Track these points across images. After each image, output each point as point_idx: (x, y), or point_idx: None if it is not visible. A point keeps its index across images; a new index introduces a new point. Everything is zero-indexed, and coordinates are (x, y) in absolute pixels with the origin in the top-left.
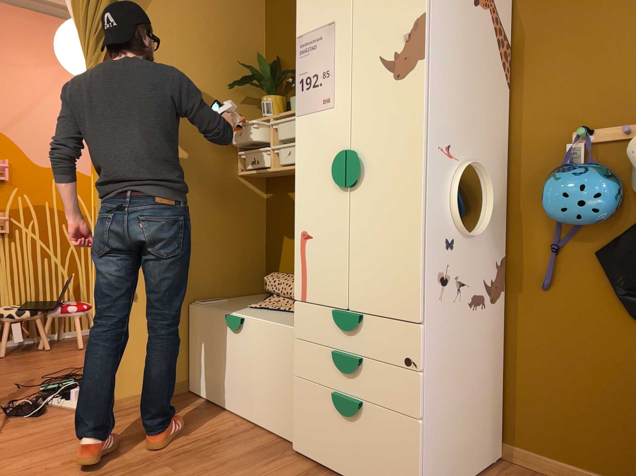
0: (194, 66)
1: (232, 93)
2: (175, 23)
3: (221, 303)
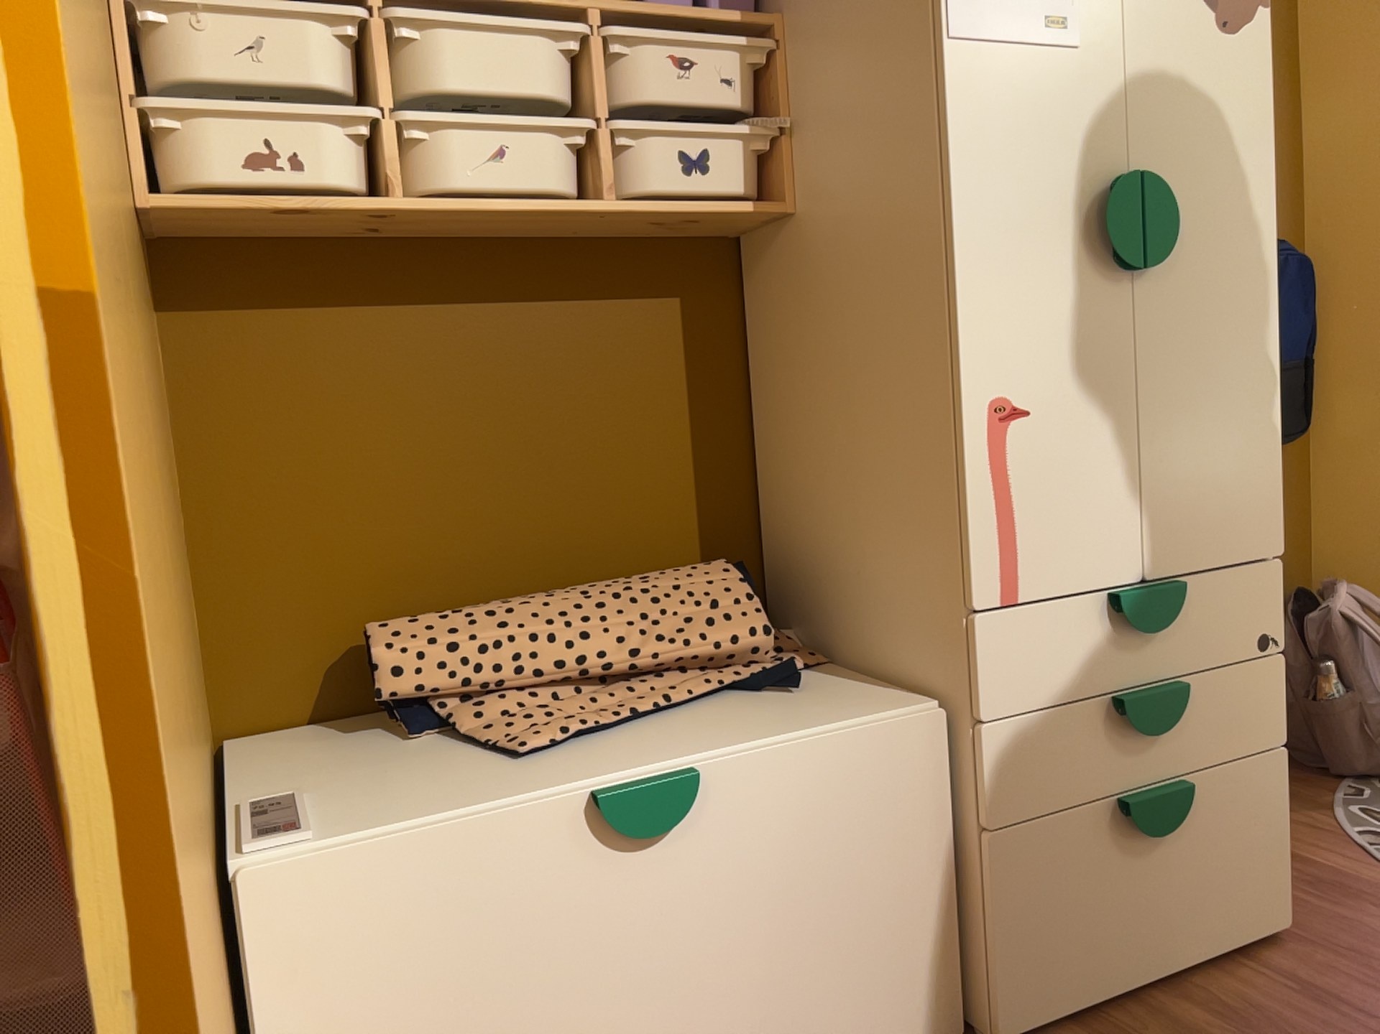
0: None
1: None
2: None
3: (351, 805)
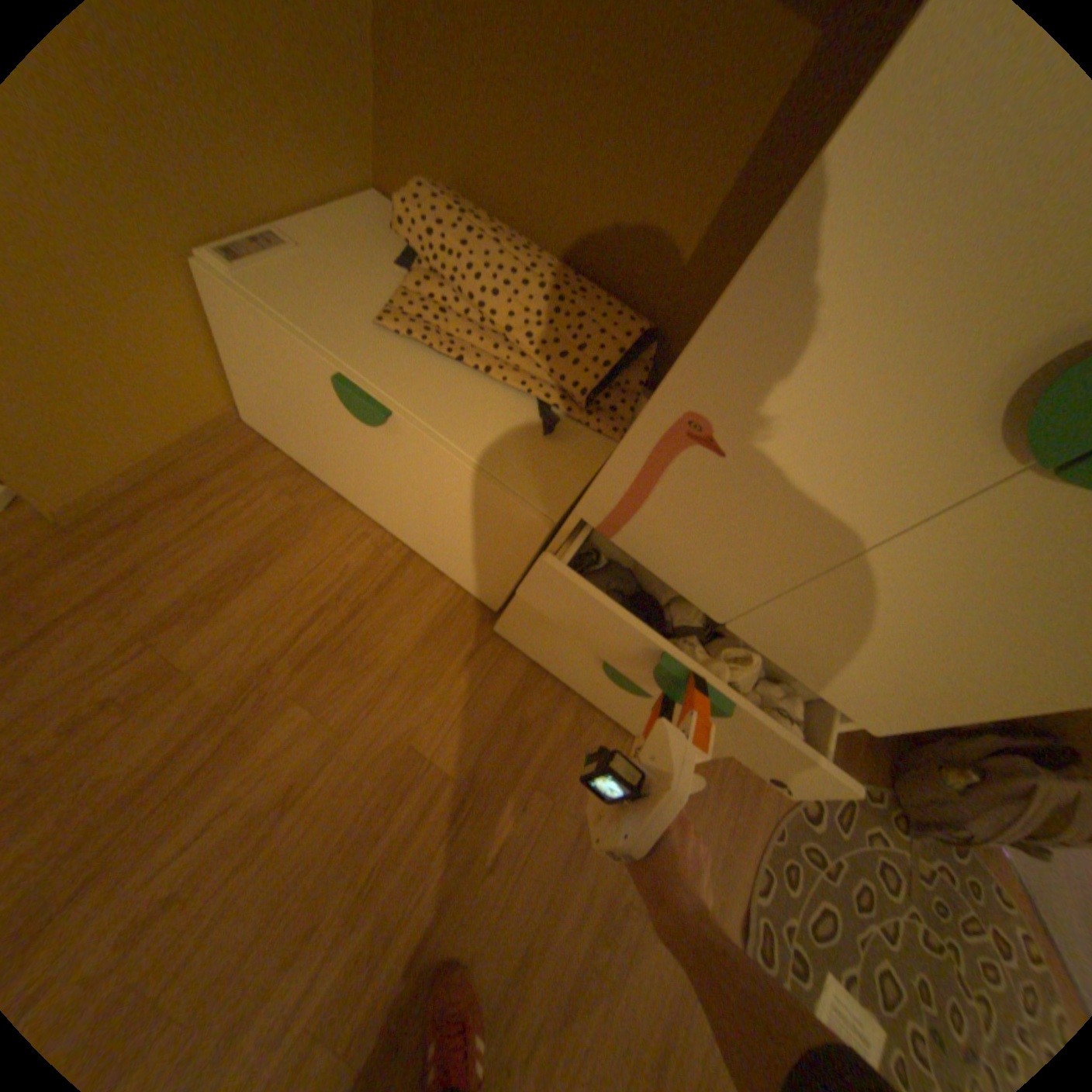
0: None
1: None
2: None
3: (289, 272)
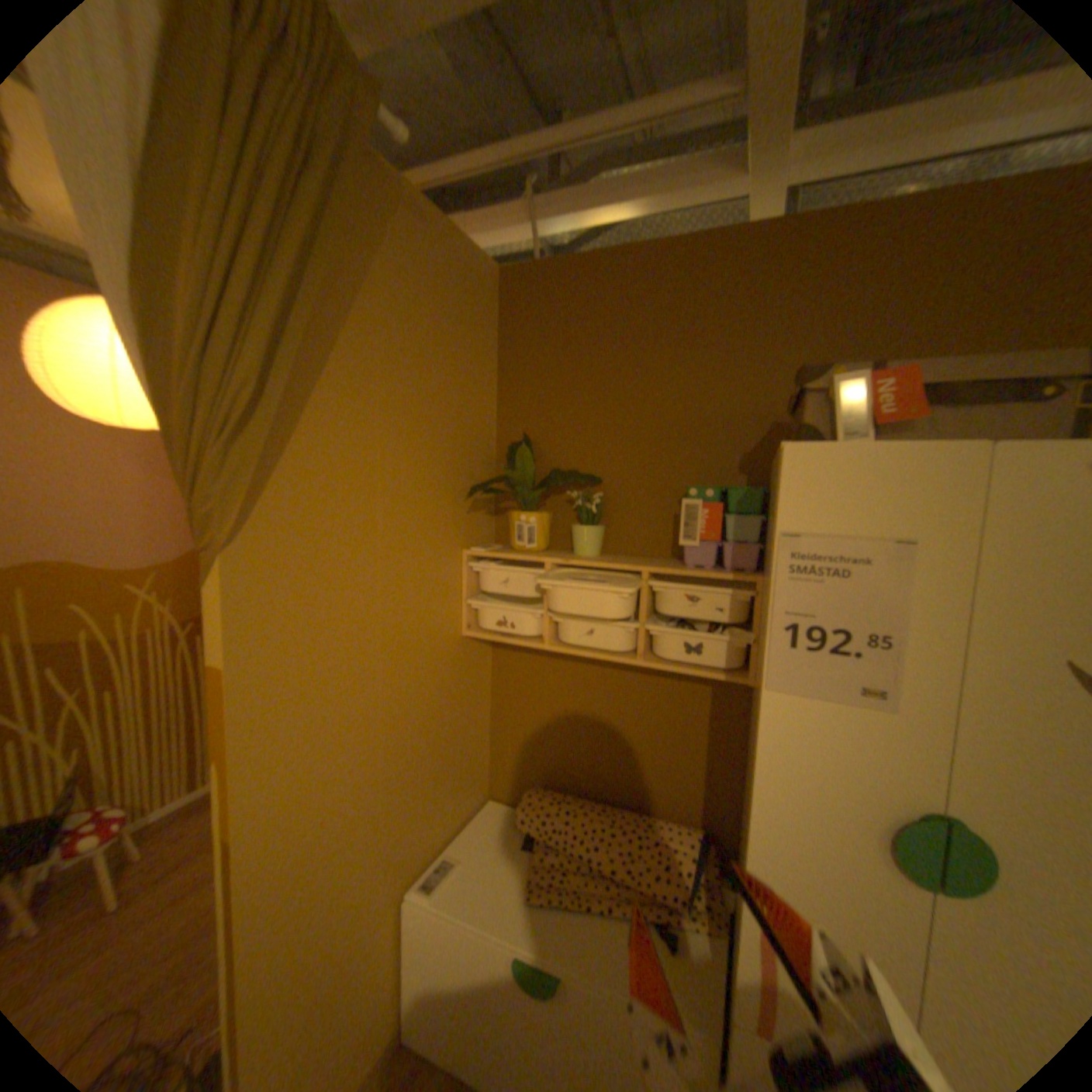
0: (407, 462)
1: (457, 499)
2: (377, 379)
3: (462, 885)
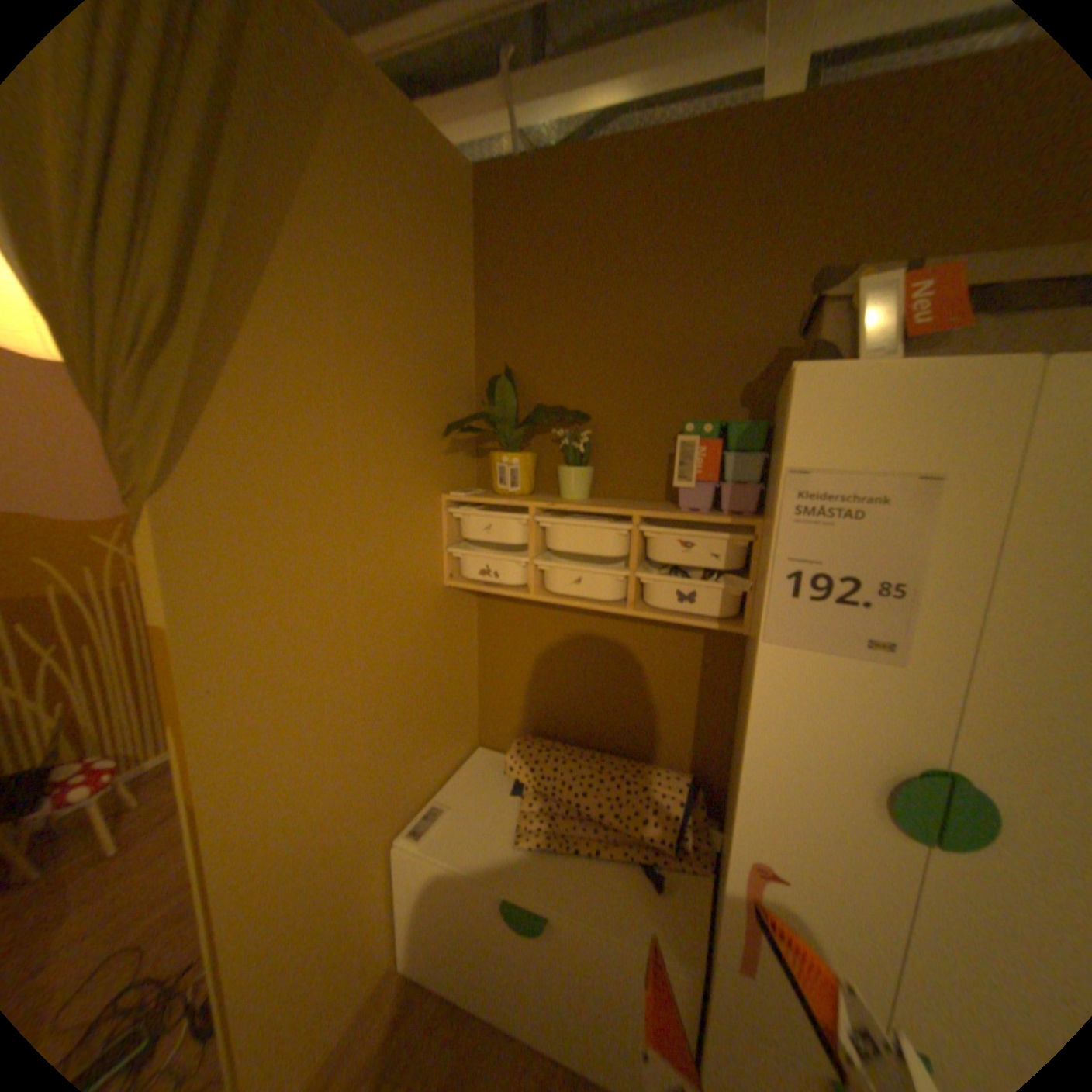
0: (371, 396)
1: (433, 438)
2: (329, 296)
3: (451, 830)
